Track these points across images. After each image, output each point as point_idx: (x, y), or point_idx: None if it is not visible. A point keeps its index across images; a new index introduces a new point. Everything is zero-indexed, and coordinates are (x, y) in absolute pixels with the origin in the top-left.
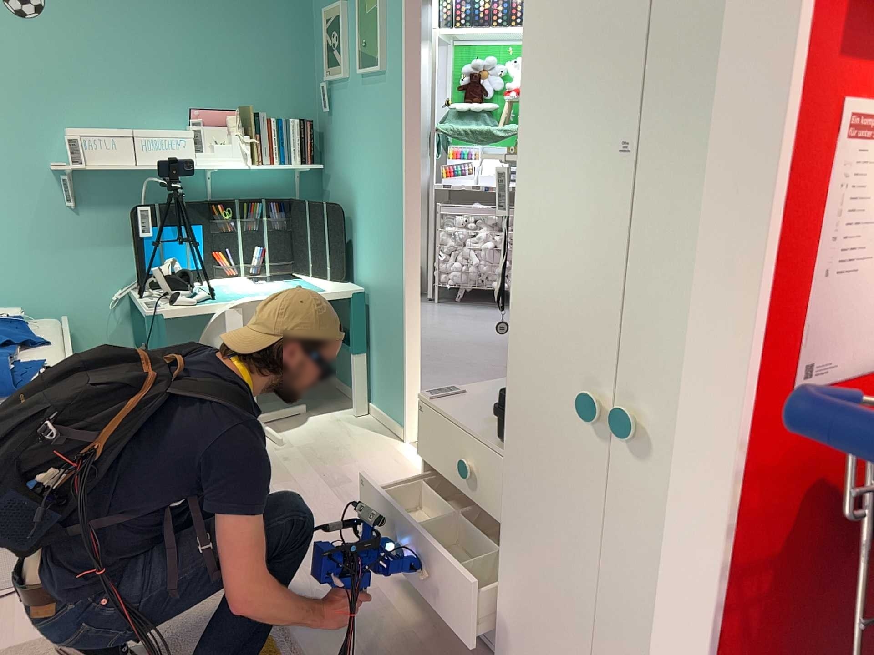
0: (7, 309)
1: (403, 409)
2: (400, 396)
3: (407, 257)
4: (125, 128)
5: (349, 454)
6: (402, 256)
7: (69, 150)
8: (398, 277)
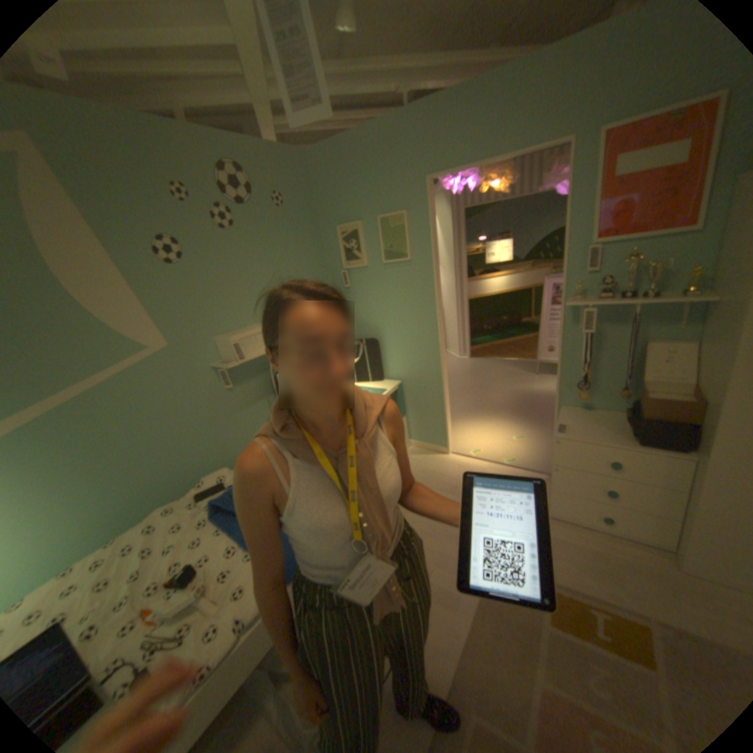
0: (222, 473)
1: (445, 437)
2: (441, 431)
3: (443, 360)
4: (246, 325)
5: (434, 471)
6: (439, 360)
7: (235, 352)
8: (435, 371)
